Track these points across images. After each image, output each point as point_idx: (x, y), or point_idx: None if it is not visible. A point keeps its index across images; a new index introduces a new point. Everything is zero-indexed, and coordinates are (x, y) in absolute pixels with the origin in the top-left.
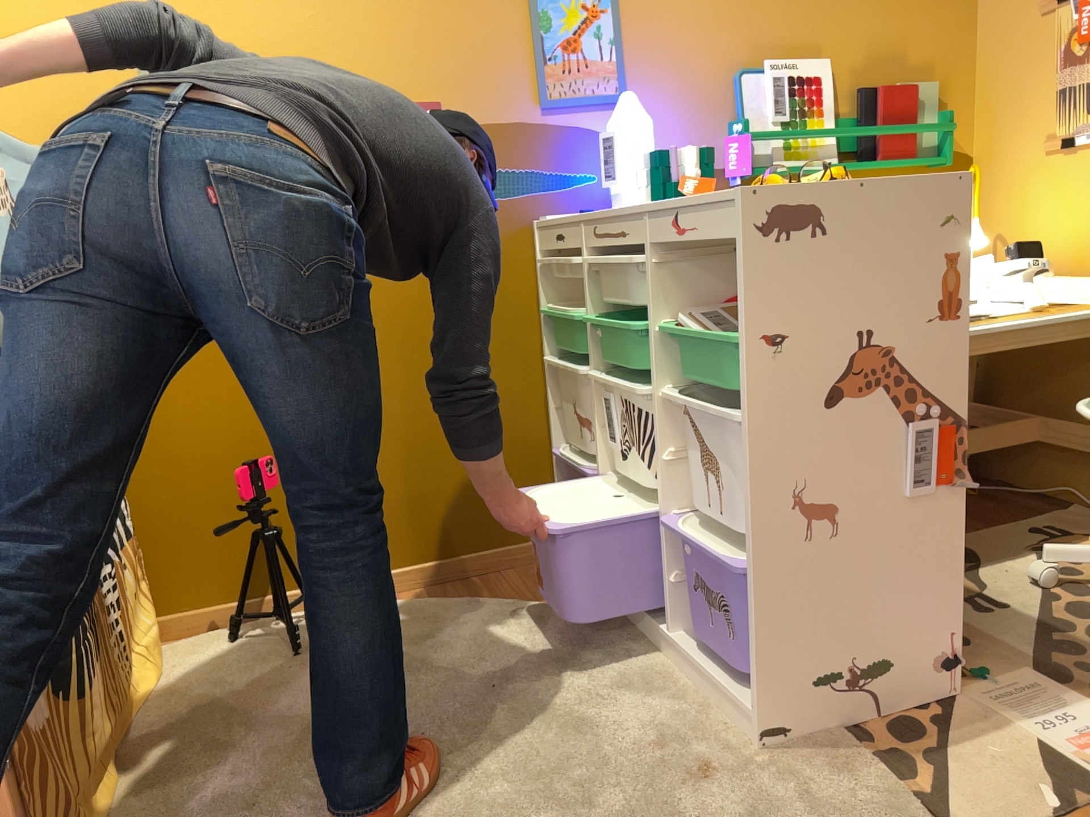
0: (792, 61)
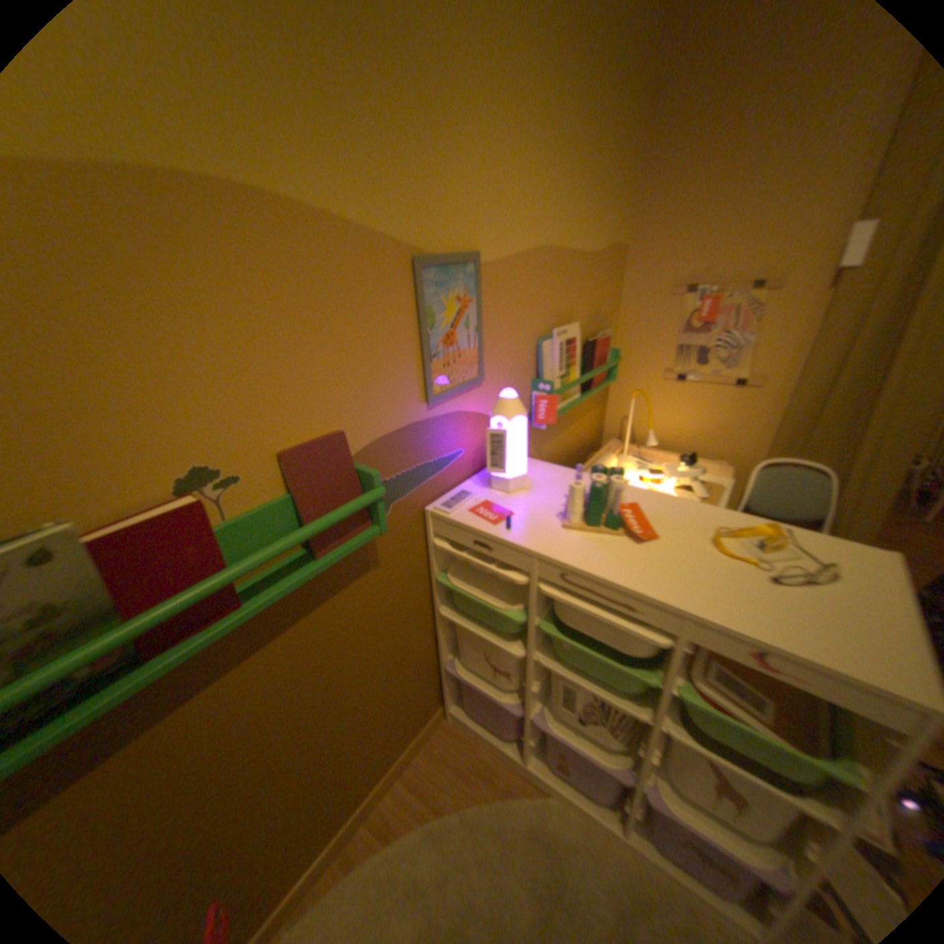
0: (565, 326)
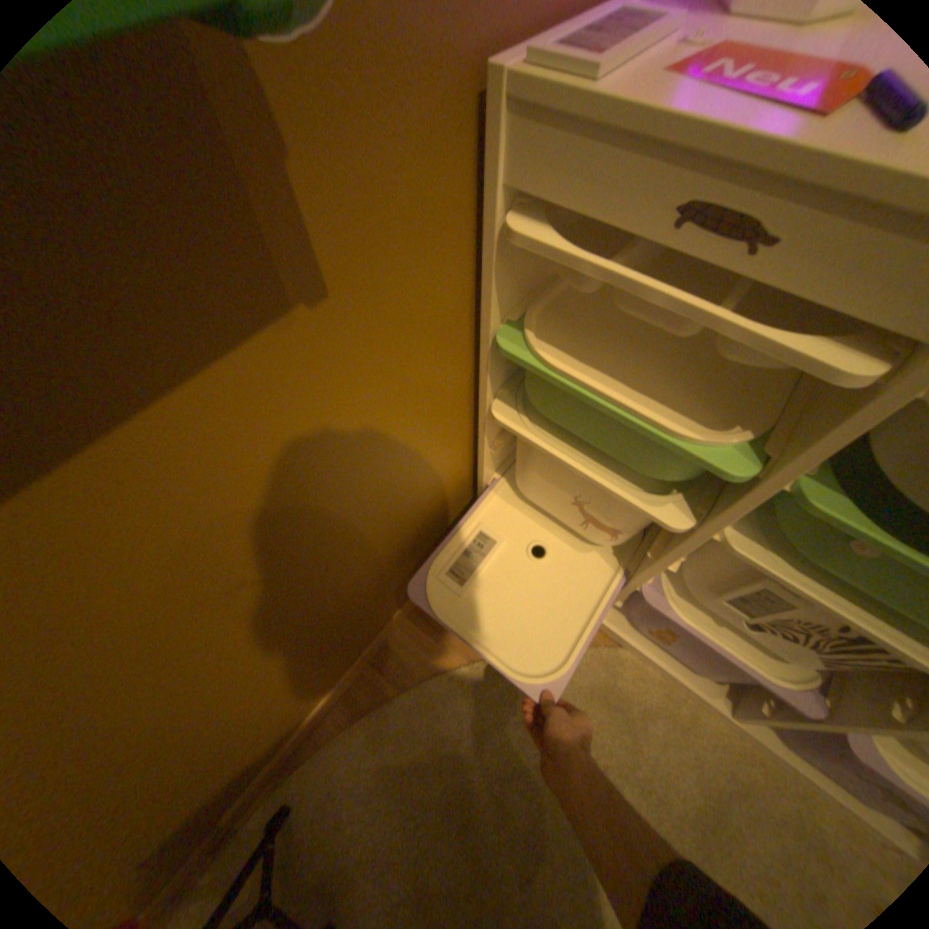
0: None
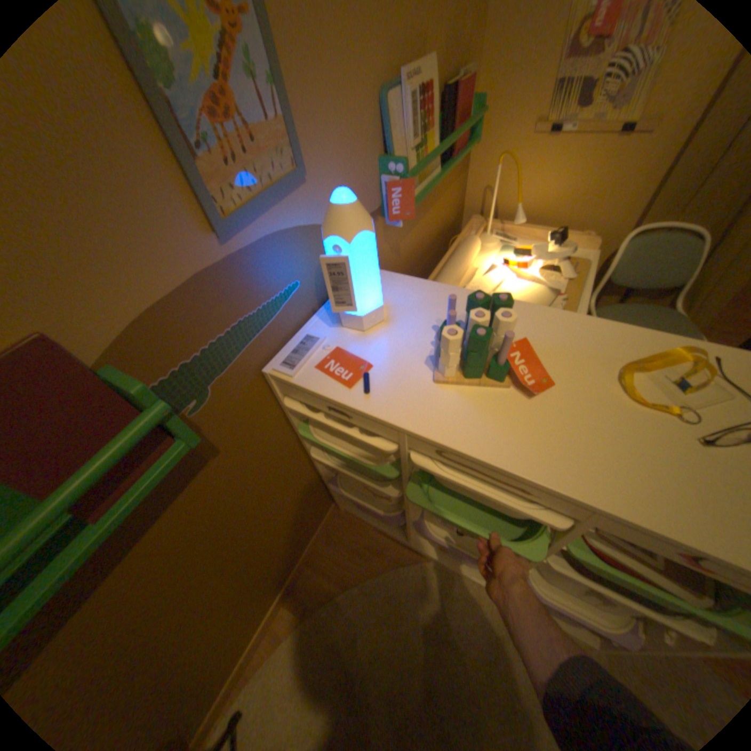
0: (416, 61)
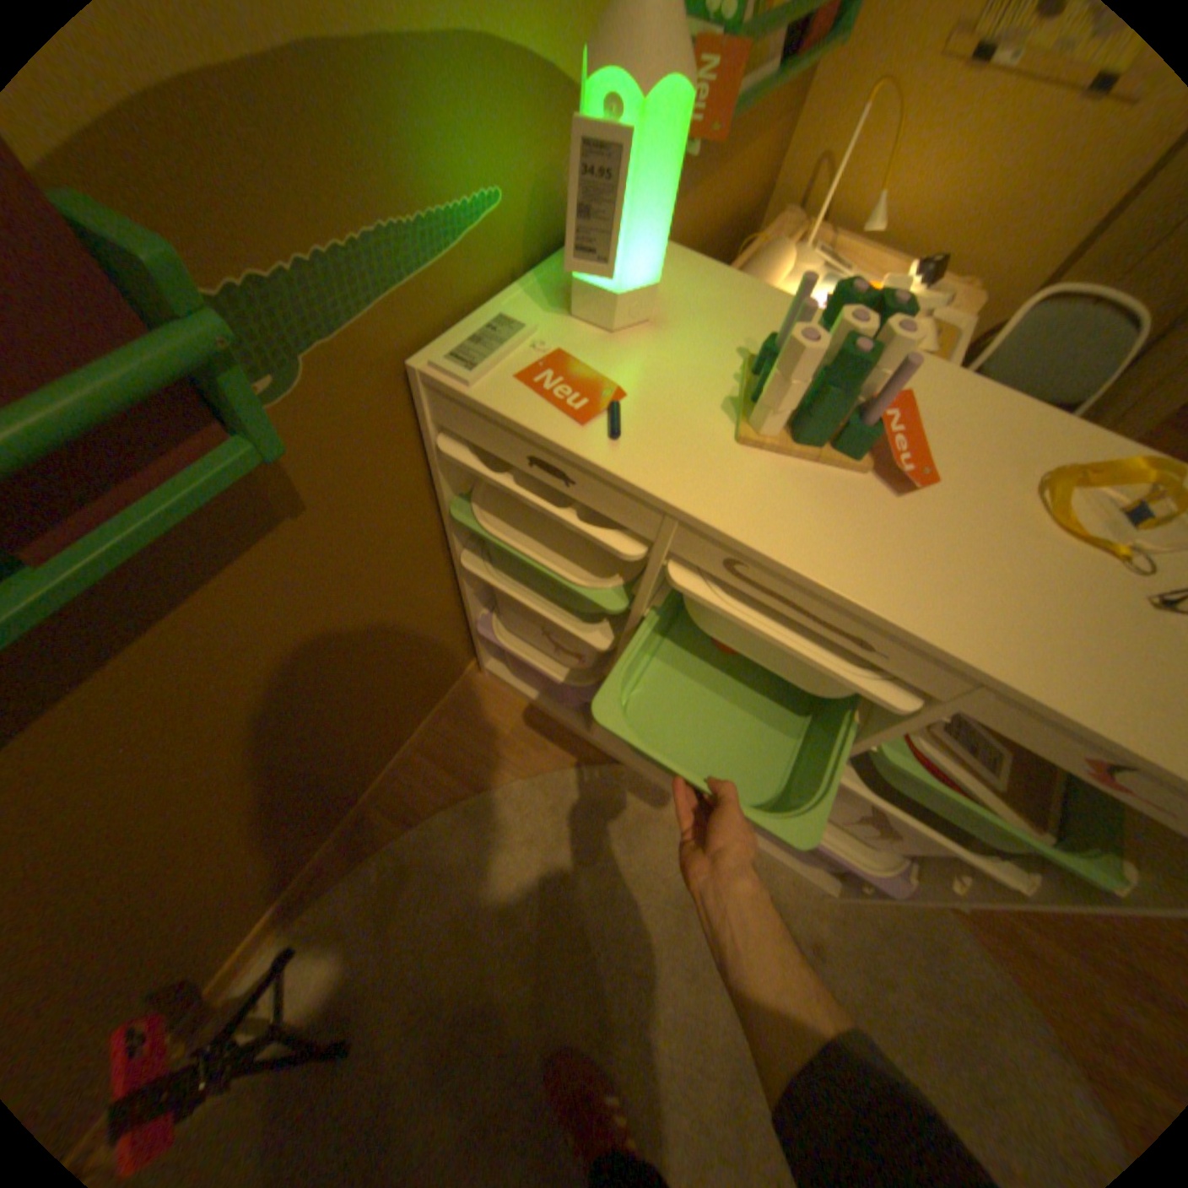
0: None
